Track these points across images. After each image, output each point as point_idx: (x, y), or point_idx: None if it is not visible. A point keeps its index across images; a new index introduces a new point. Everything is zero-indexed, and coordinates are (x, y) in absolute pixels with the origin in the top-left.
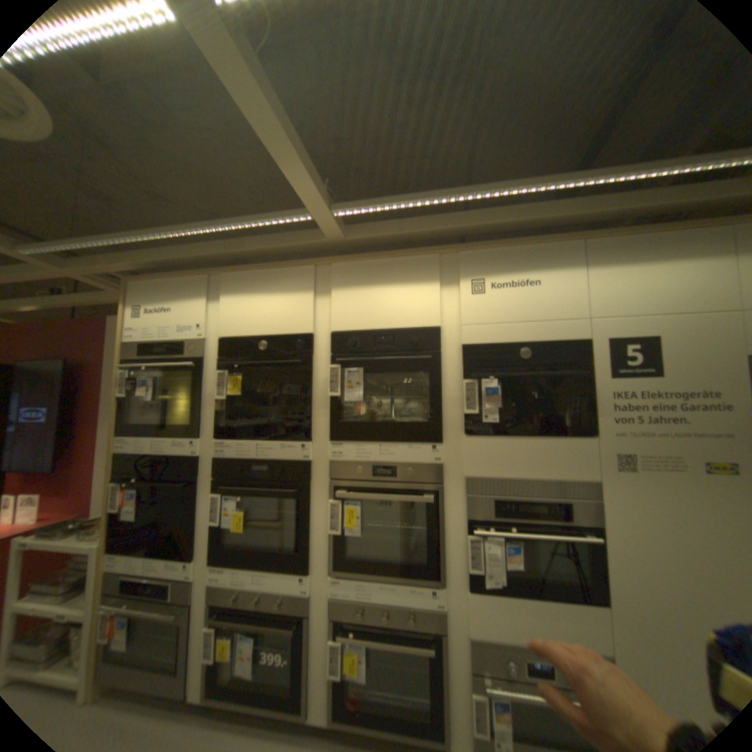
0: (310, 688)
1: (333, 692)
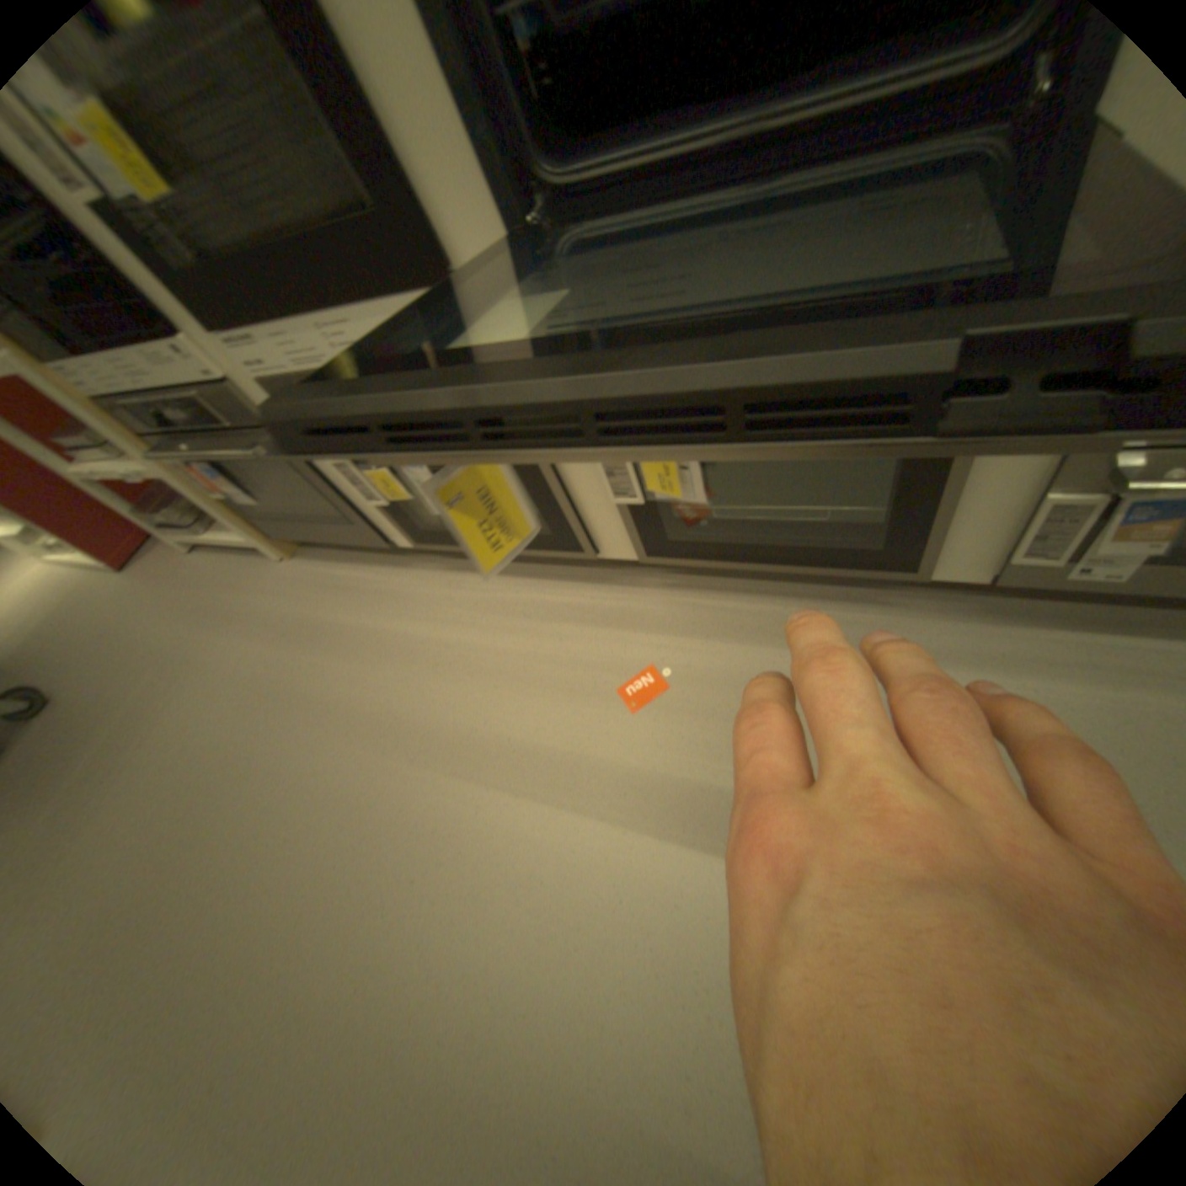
0: (586, 515)
1: (636, 516)
